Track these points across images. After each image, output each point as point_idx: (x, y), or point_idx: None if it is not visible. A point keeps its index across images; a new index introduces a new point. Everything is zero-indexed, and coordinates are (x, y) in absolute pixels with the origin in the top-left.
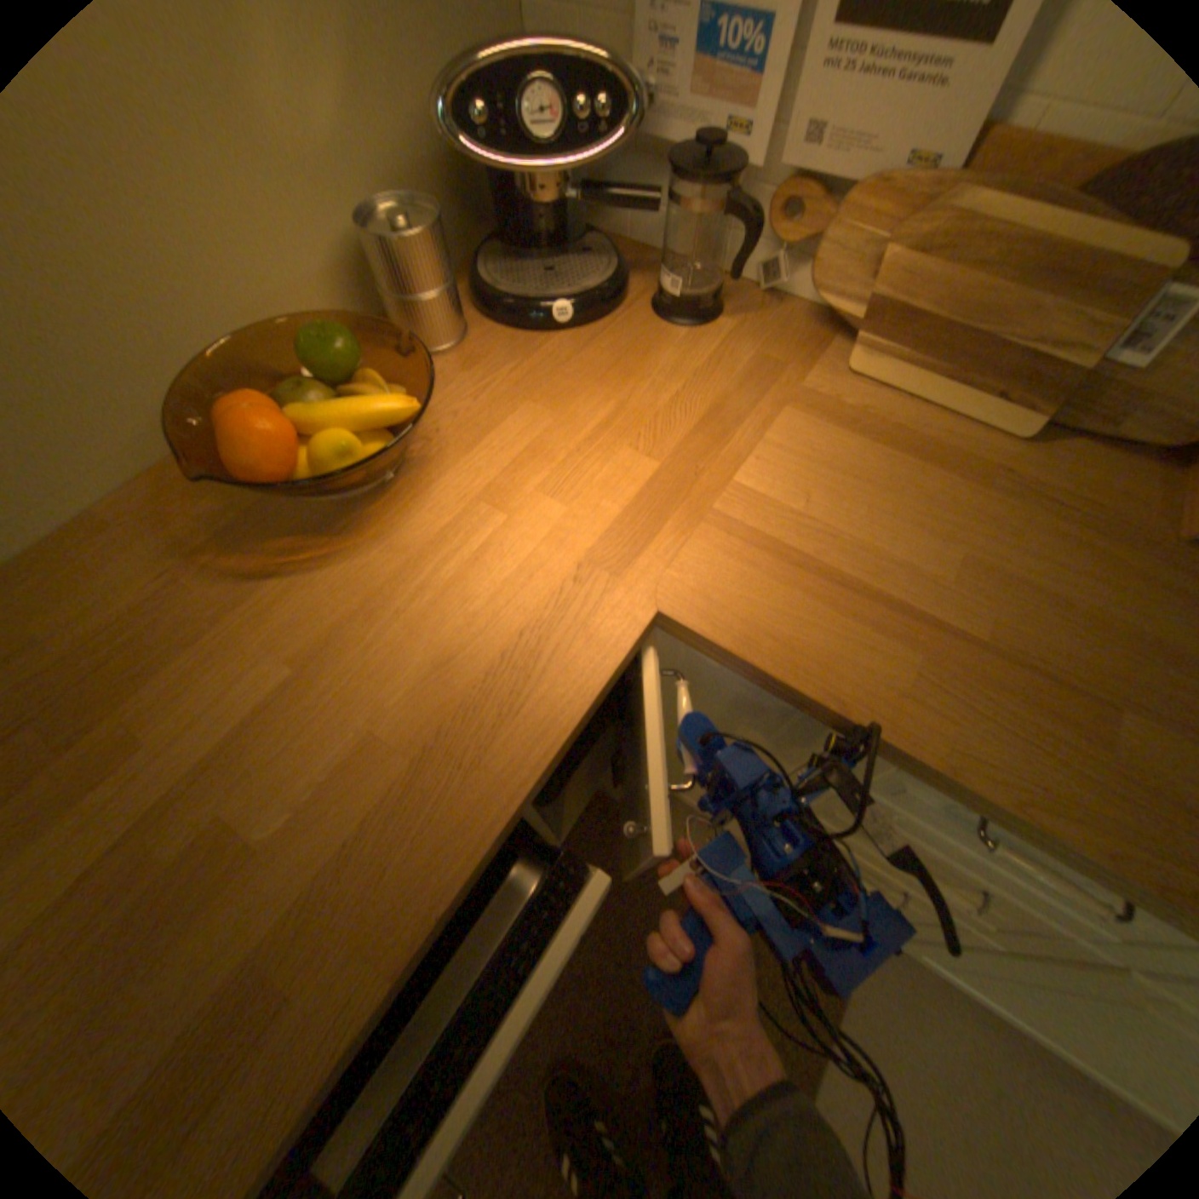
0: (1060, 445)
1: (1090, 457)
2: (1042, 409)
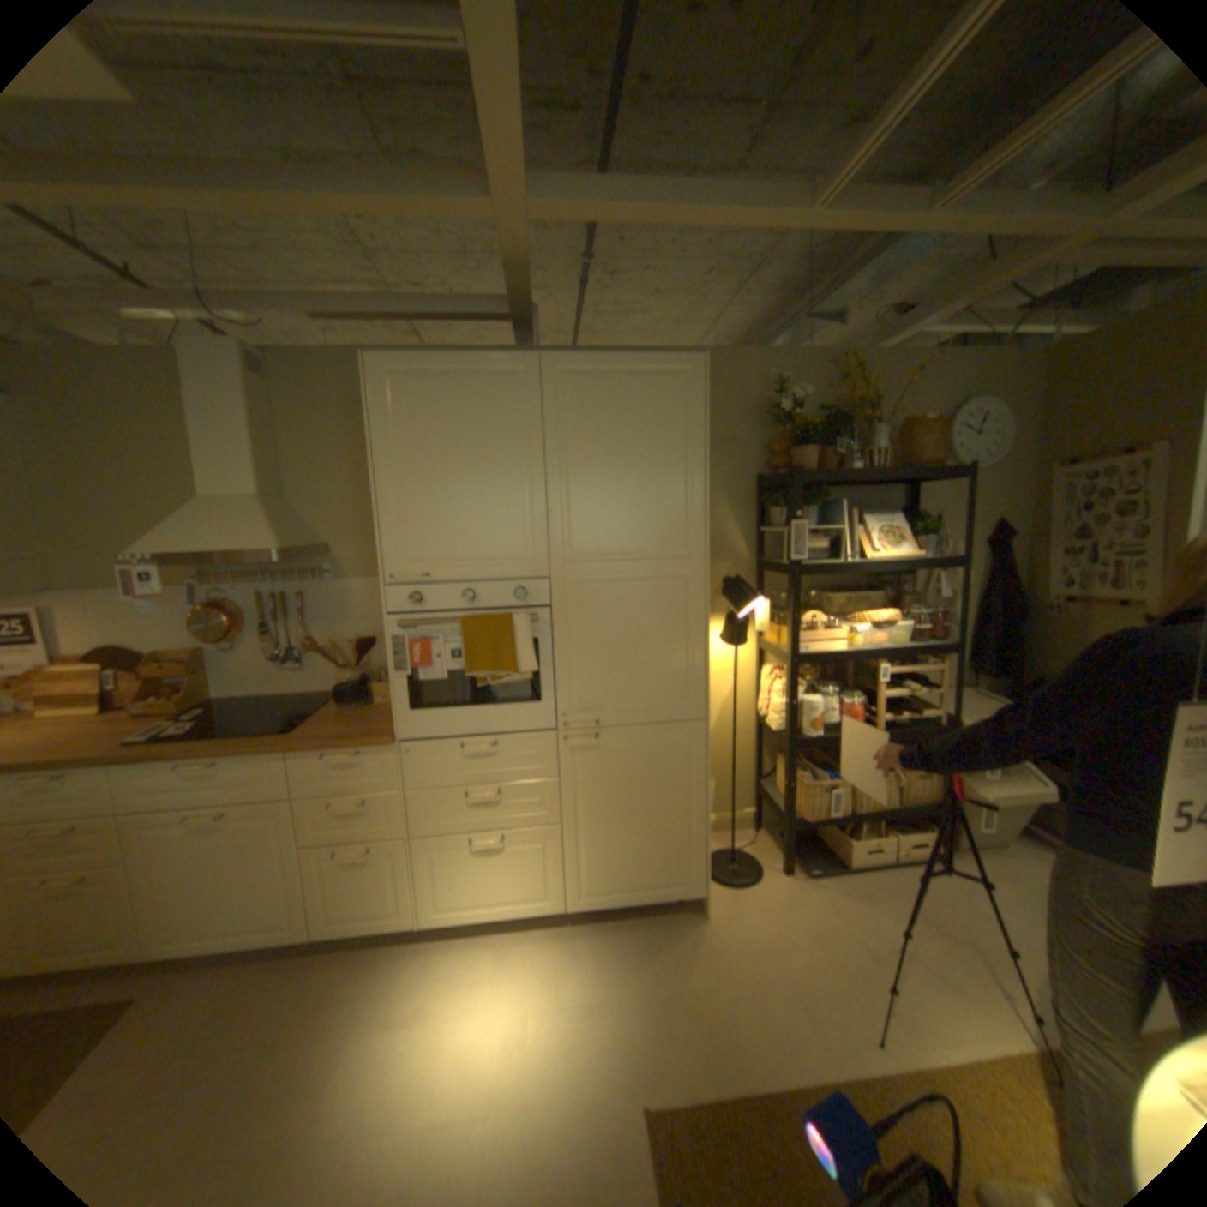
0: (110, 715)
1: (119, 714)
2: (94, 708)
